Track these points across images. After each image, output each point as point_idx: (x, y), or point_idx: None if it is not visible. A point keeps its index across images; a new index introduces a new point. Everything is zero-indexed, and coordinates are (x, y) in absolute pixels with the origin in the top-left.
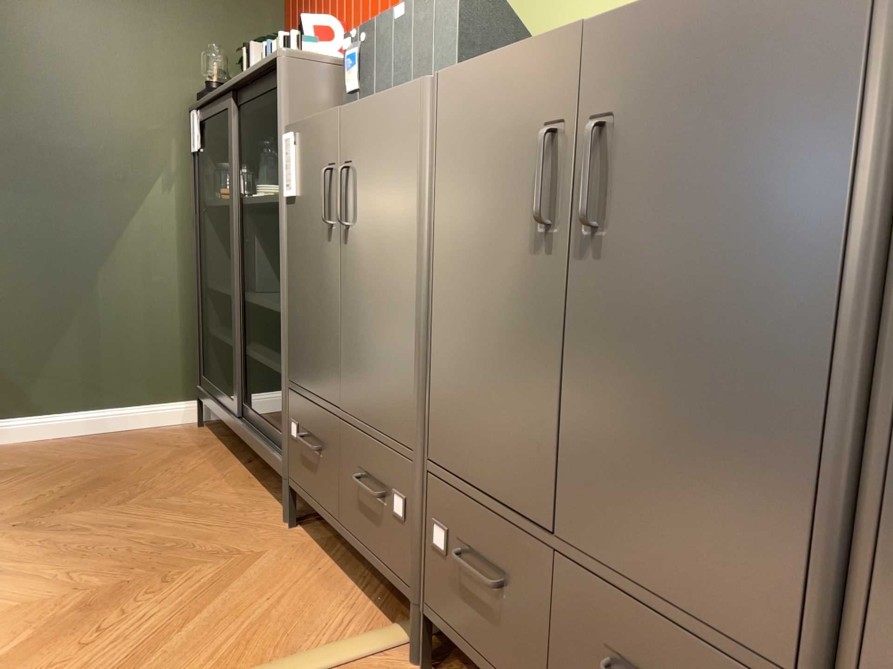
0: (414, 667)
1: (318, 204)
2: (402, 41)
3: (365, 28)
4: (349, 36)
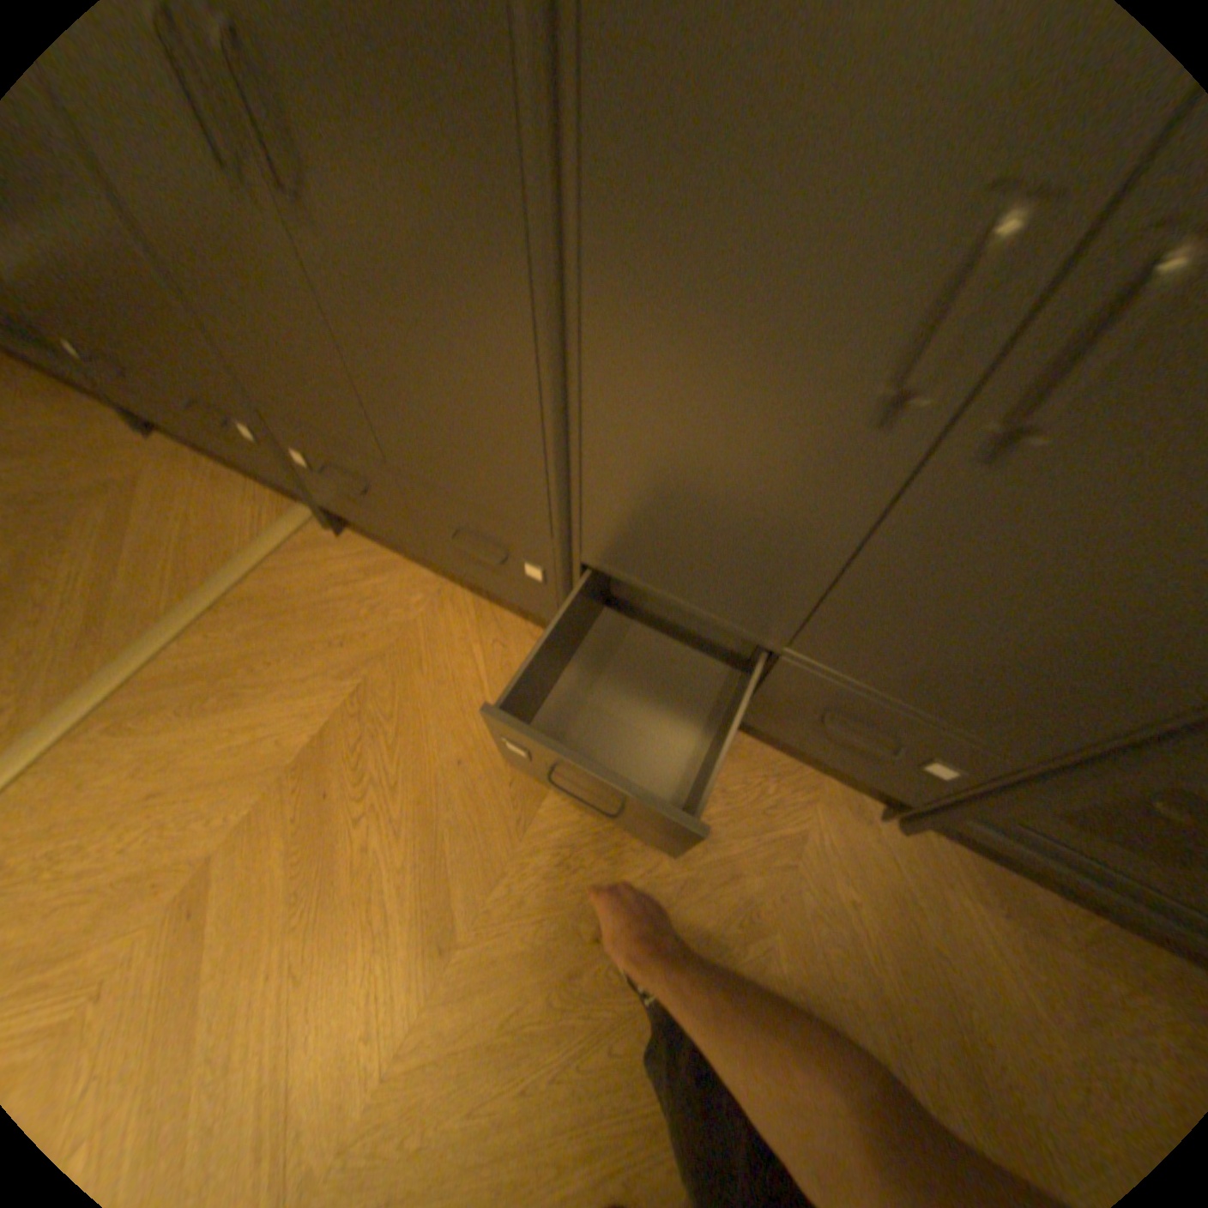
0: (328, 531)
1: None
2: None
3: None
4: None
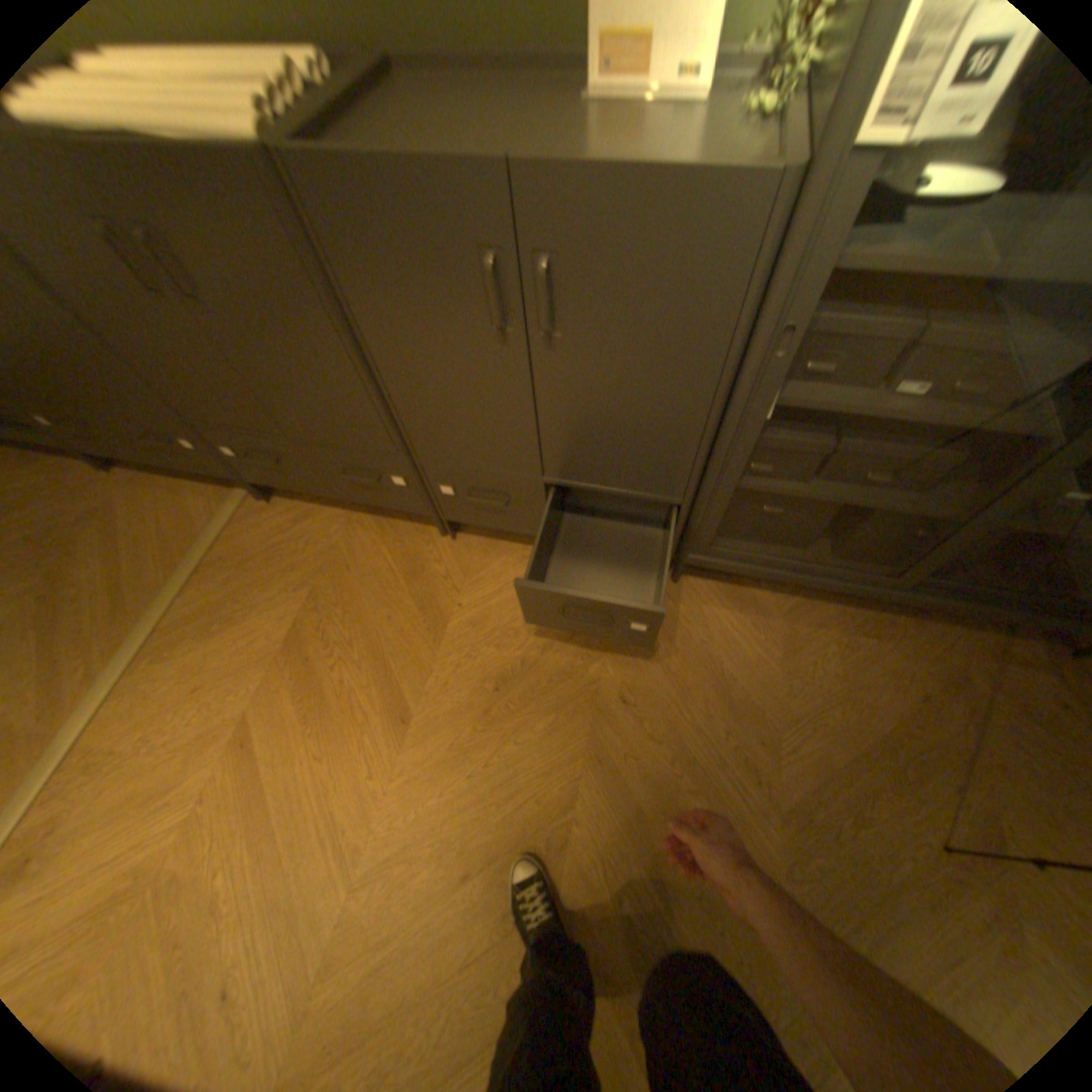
0: (263, 503)
1: None
2: None
3: None
4: None
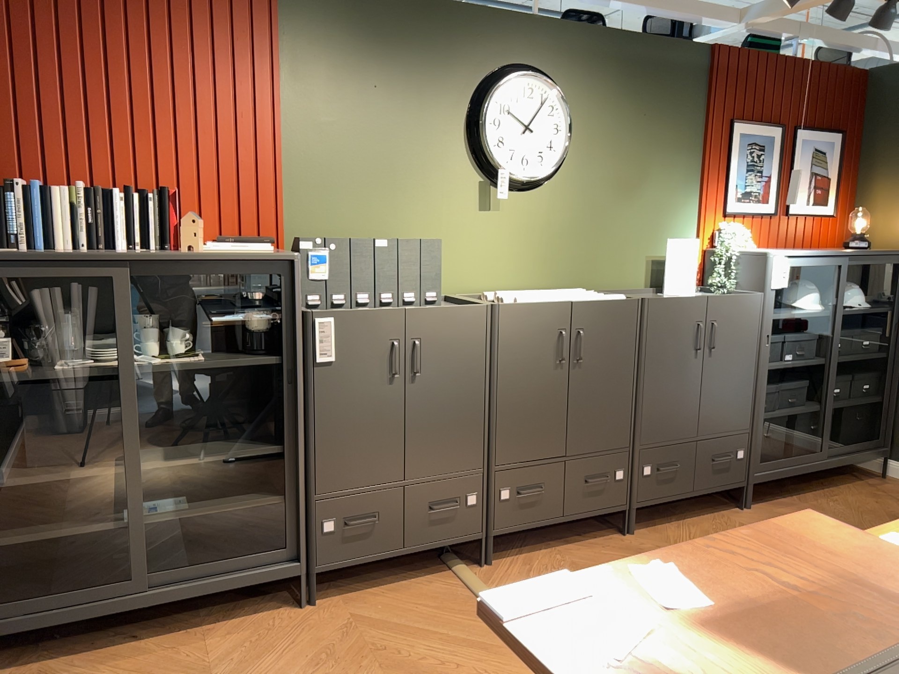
0: (486, 565)
1: (372, 364)
2: (385, 259)
3: (335, 239)
4: (310, 239)
